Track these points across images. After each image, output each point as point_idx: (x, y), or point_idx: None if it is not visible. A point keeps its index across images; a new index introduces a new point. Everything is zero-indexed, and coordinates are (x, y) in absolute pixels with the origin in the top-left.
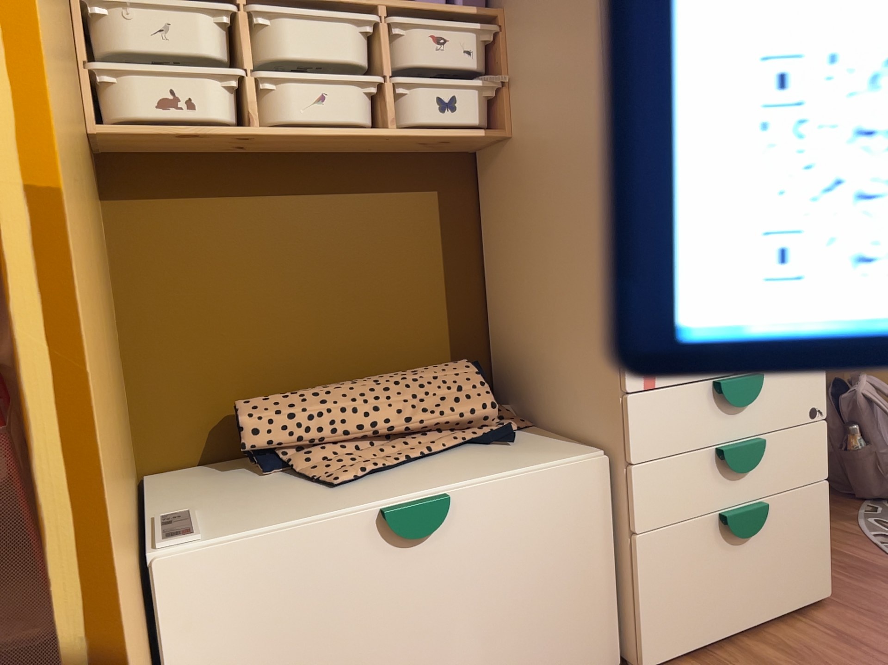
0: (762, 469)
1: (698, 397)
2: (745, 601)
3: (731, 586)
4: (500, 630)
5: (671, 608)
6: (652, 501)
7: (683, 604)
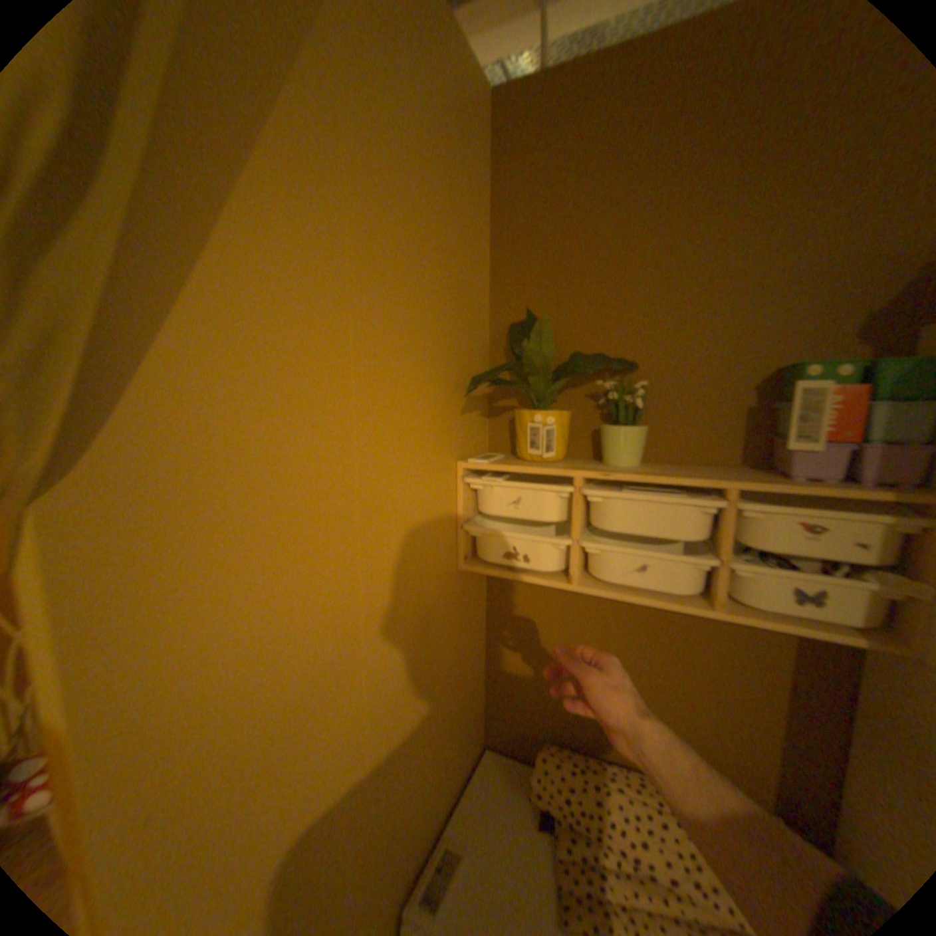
0: None
1: None
2: None
3: None
4: None
5: None
6: None
7: None
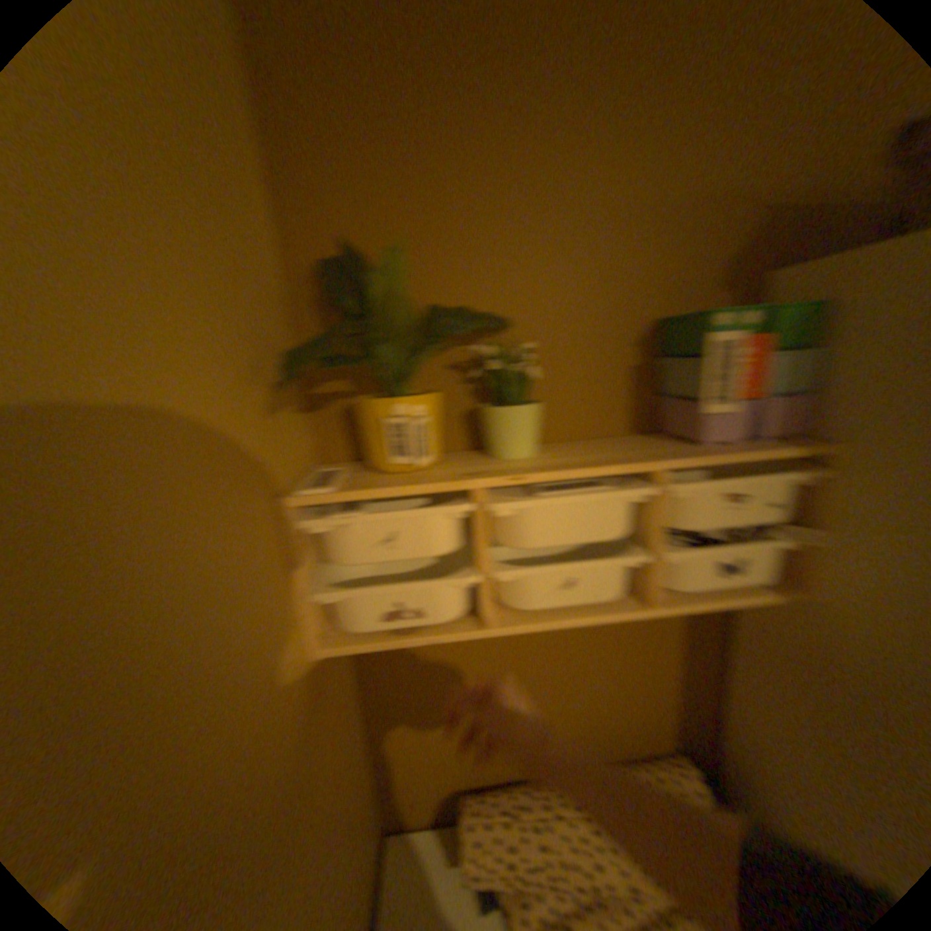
0: None
1: None
2: None
3: None
4: None
5: None
6: None
7: None
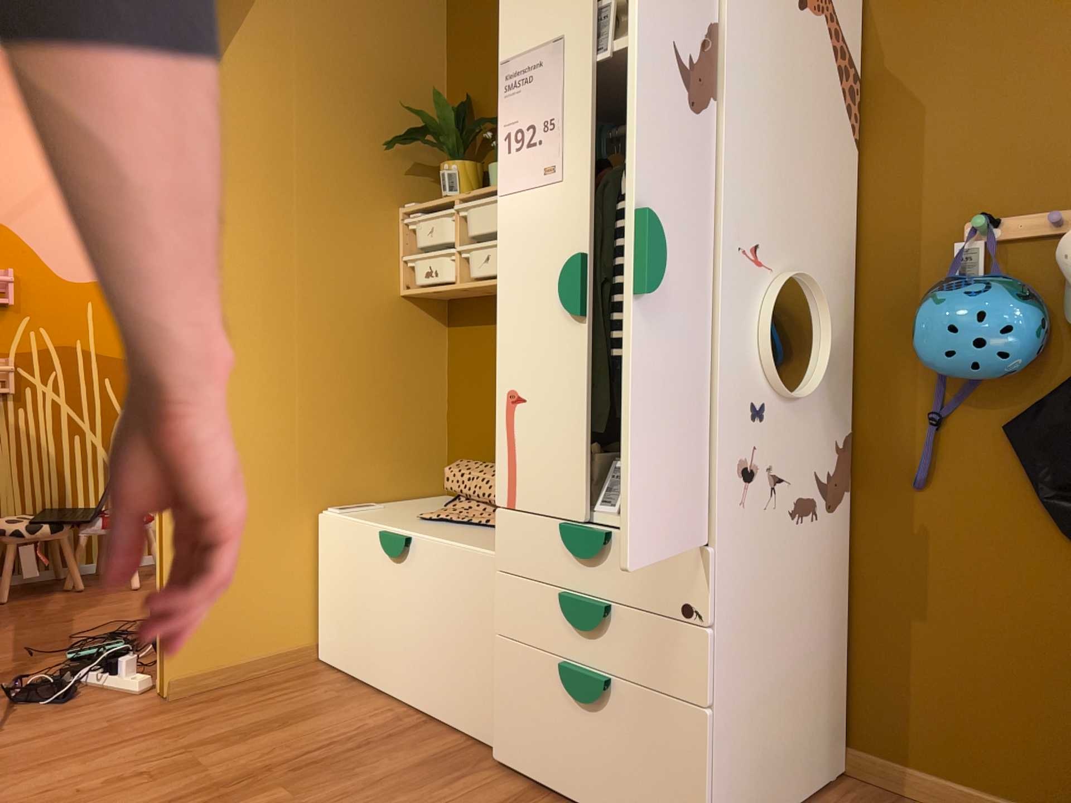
0: (613, 644)
1: (550, 533)
2: (585, 777)
3: (572, 747)
4: (430, 652)
5: (516, 722)
6: (507, 610)
7: (526, 726)
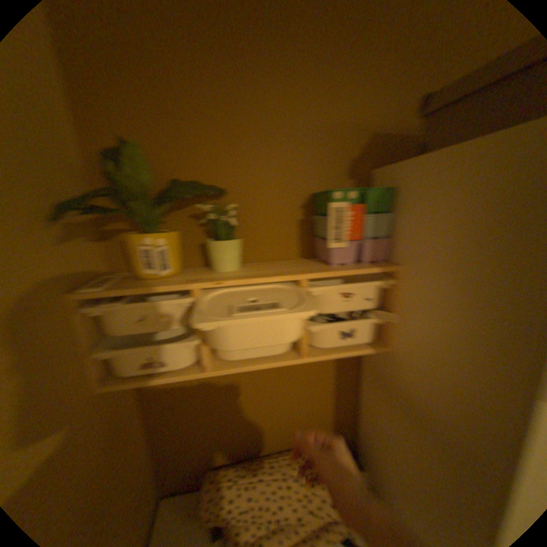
0: None
1: None
2: None
3: None
4: None
5: None
6: None
7: None
